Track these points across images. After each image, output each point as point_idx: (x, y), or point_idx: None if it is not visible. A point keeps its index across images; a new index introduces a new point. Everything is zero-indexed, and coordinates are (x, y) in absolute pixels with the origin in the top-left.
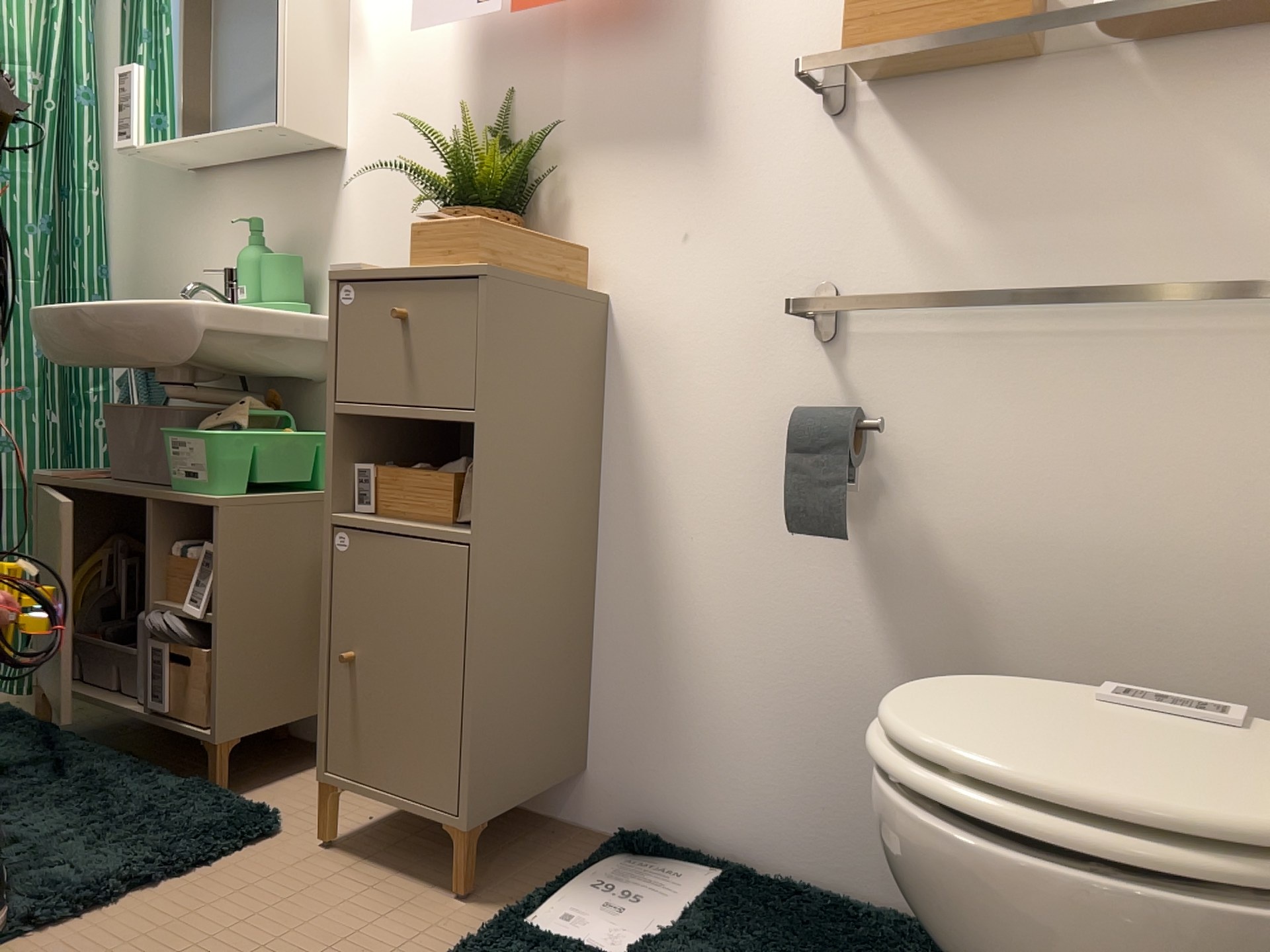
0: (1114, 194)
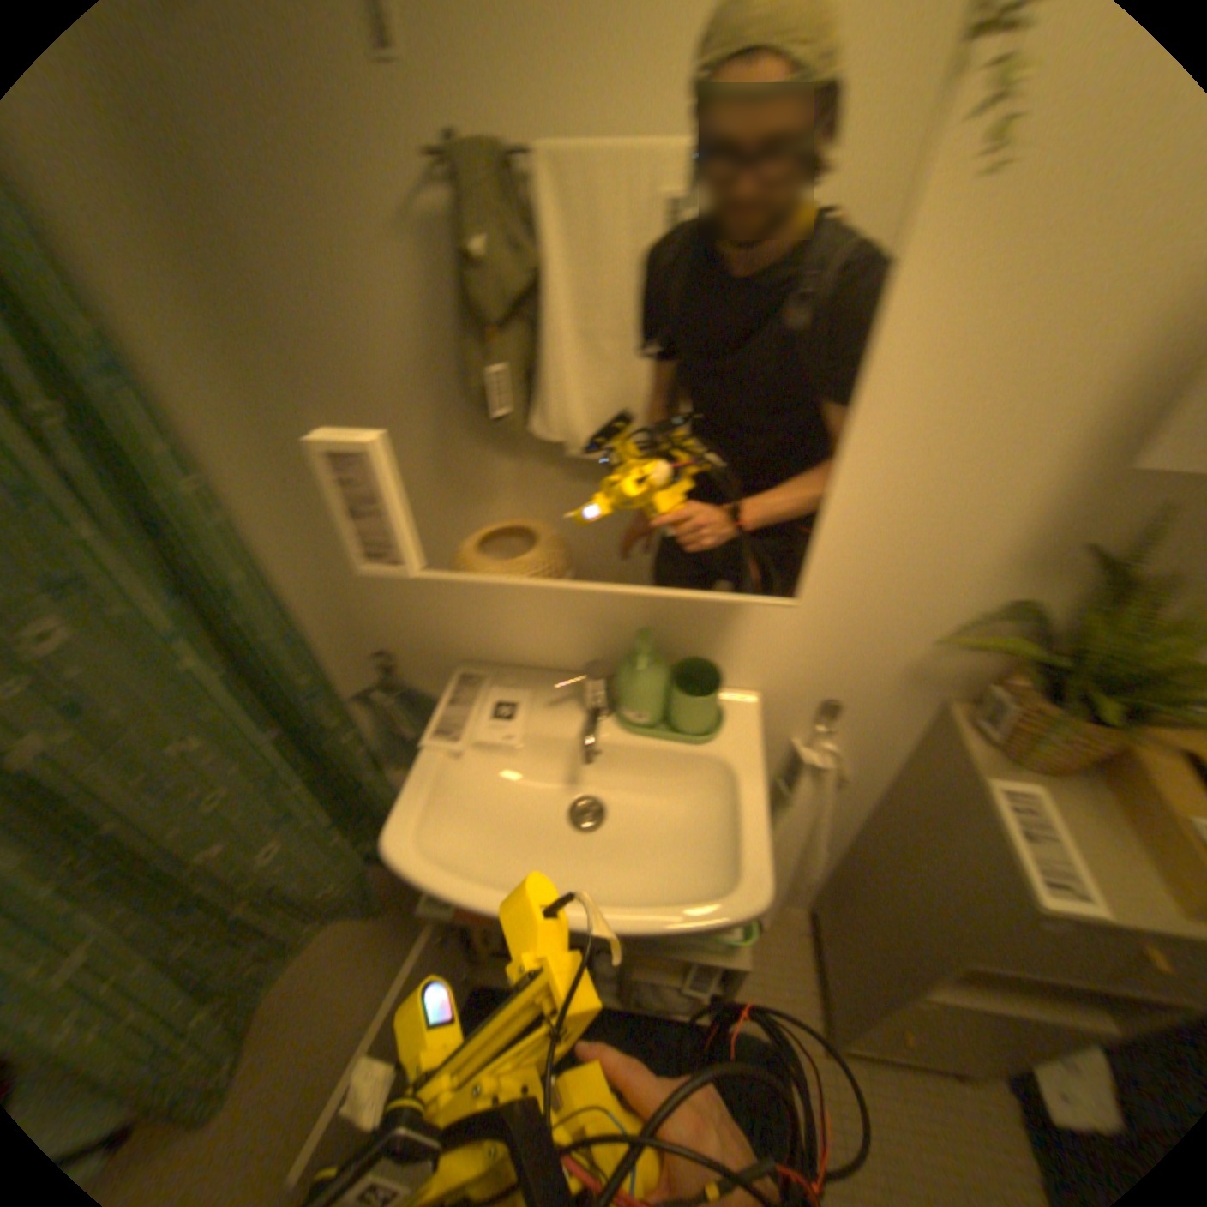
0: None
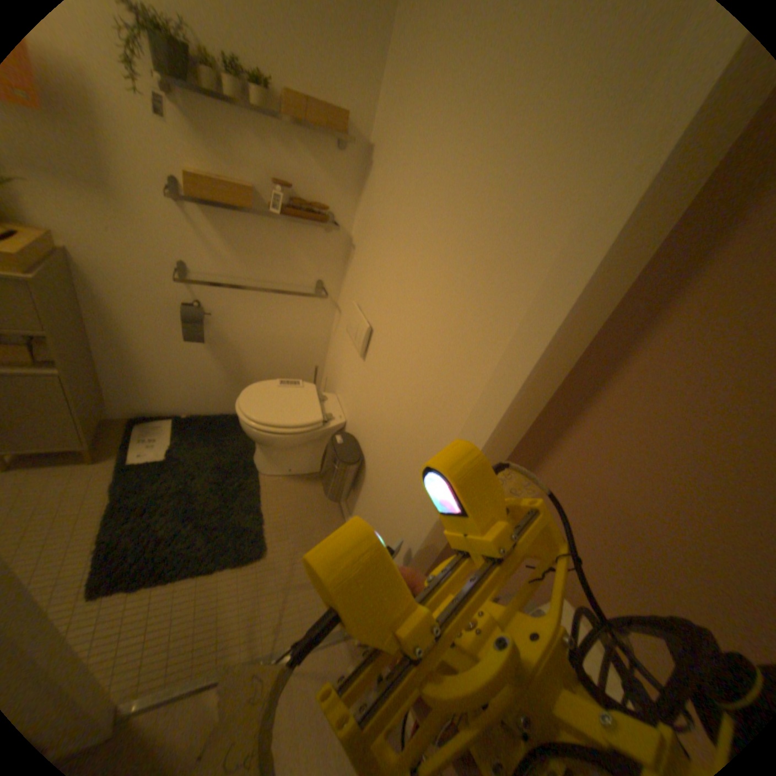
0: (275, 253)
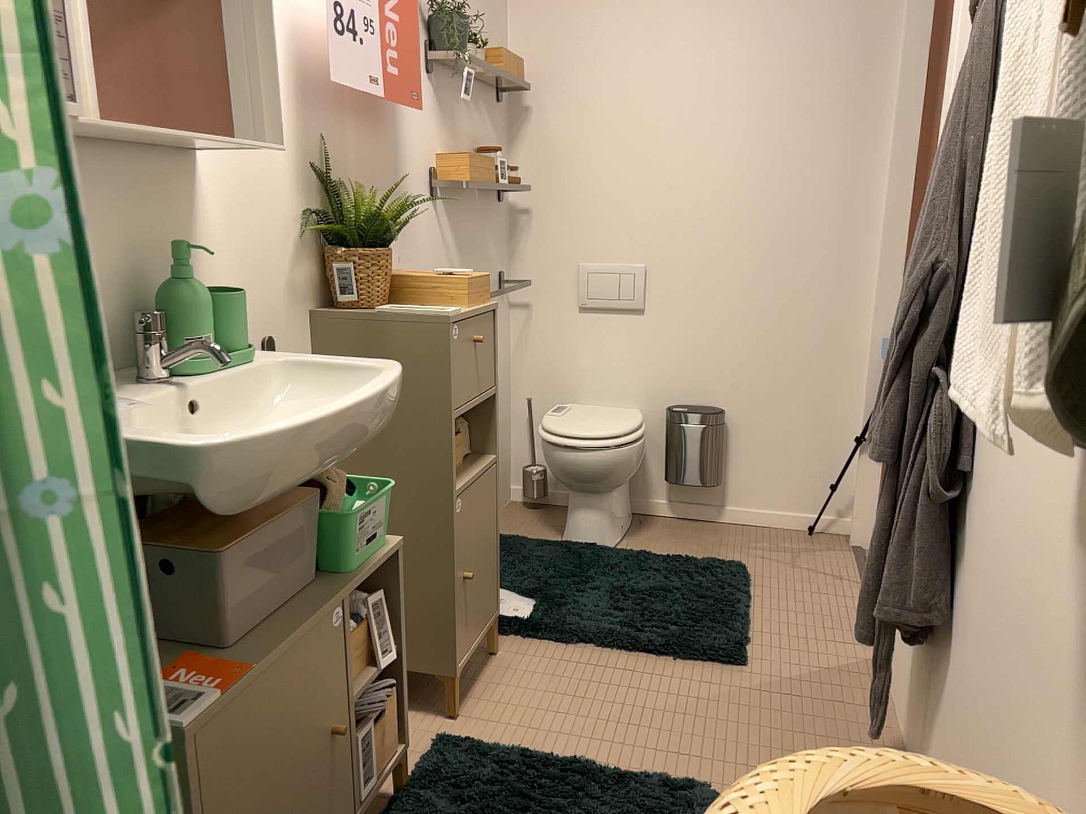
0: (479, 245)
